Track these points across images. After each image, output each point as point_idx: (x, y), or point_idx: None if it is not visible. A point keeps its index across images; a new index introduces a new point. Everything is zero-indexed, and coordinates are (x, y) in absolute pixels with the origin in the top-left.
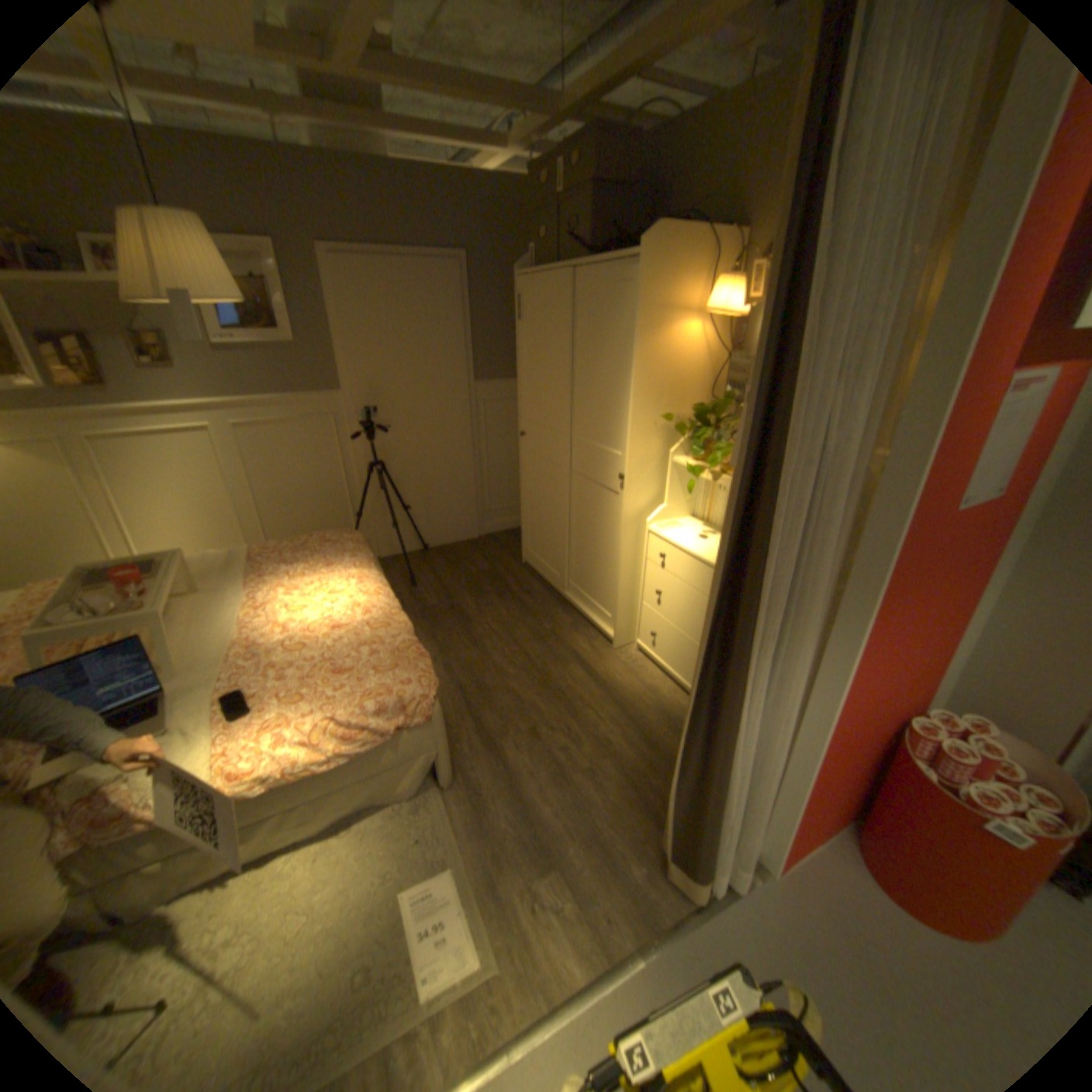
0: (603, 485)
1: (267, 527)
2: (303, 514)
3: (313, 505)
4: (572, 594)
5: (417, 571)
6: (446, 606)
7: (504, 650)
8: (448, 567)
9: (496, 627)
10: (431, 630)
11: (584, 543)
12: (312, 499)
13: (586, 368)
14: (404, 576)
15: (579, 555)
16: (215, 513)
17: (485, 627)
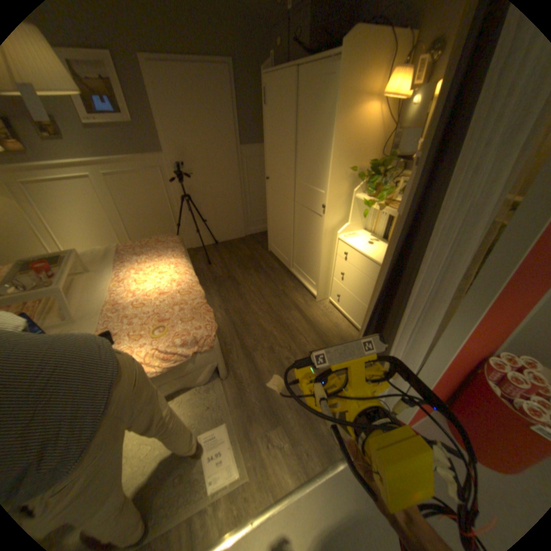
0: (313, 210)
1: (129, 232)
2: (148, 224)
3: (153, 219)
4: (295, 270)
5: (211, 255)
6: (226, 276)
7: (257, 301)
8: (228, 253)
9: (253, 288)
10: (218, 289)
11: (301, 243)
12: (152, 215)
13: (304, 136)
14: (204, 258)
15: (299, 249)
16: (100, 224)
17: (247, 288)
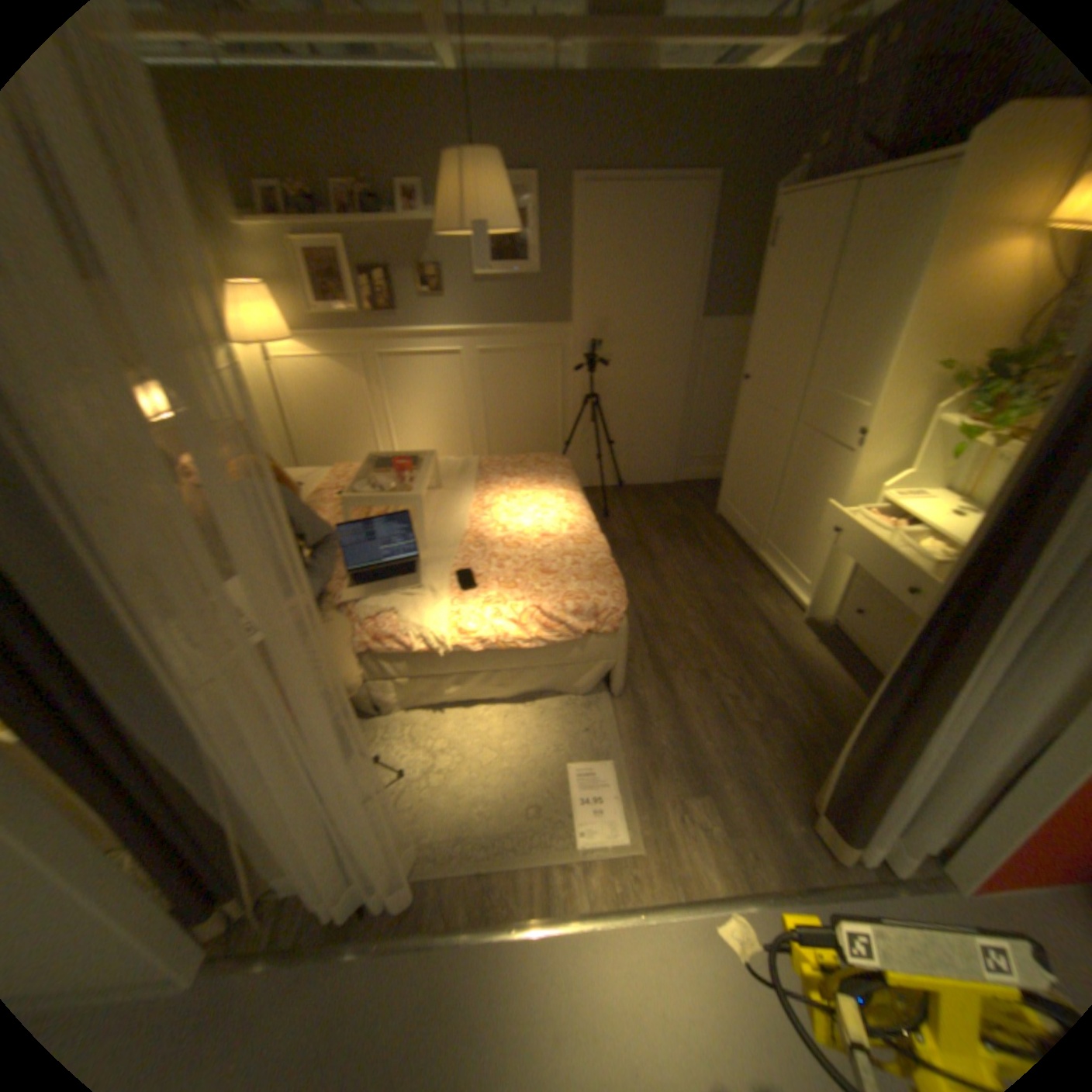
0: (837, 439)
1: (492, 445)
2: (522, 437)
3: (532, 430)
4: (769, 554)
5: (611, 504)
6: (634, 542)
7: (687, 593)
8: (640, 505)
9: (681, 570)
10: (618, 559)
11: (797, 501)
12: (531, 424)
13: (847, 302)
14: (599, 507)
15: (787, 513)
16: (456, 427)
17: (670, 567)
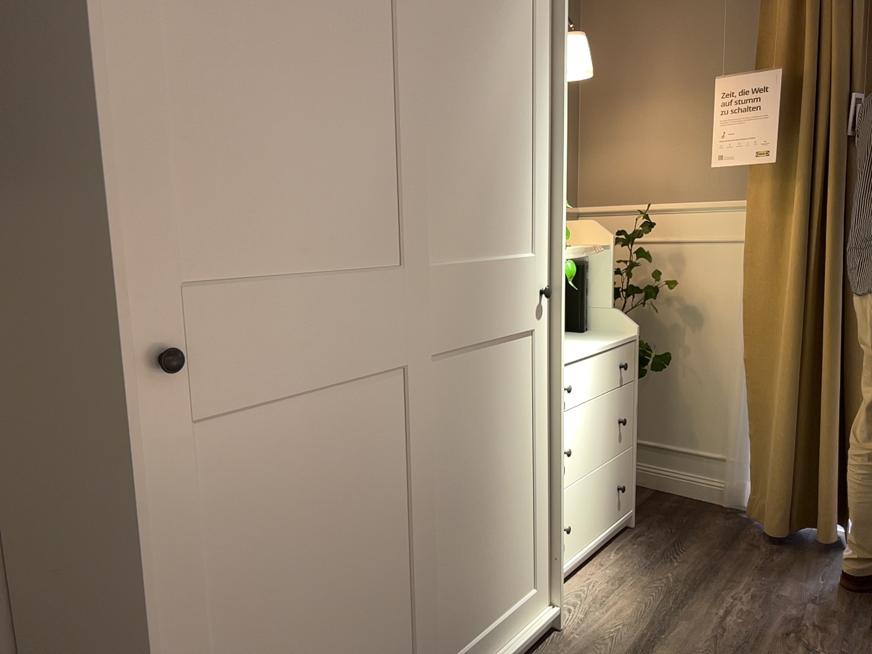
0: (506, 335)
1: None
2: None
3: None
4: None
5: None
6: None
7: None
8: None
9: None
10: None
11: (467, 513)
12: None
13: (449, 88)
14: None
15: (455, 562)
16: None
17: None
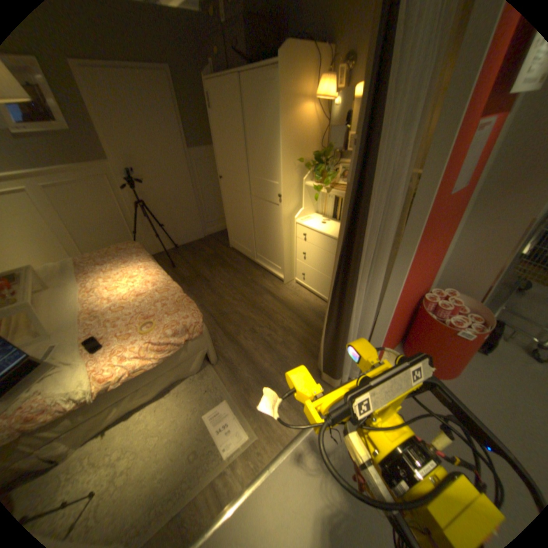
0: (270, 201)
1: (80, 246)
2: (101, 236)
3: (106, 230)
4: (259, 260)
5: (174, 259)
6: (194, 275)
7: (230, 293)
8: (191, 255)
9: (223, 282)
10: (189, 288)
11: (263, 233)
12: (104, 226)
13: (253, 135)
14: (168, 262)
15: (261, 239)
16: (45, 241)
17: (217, 283)
